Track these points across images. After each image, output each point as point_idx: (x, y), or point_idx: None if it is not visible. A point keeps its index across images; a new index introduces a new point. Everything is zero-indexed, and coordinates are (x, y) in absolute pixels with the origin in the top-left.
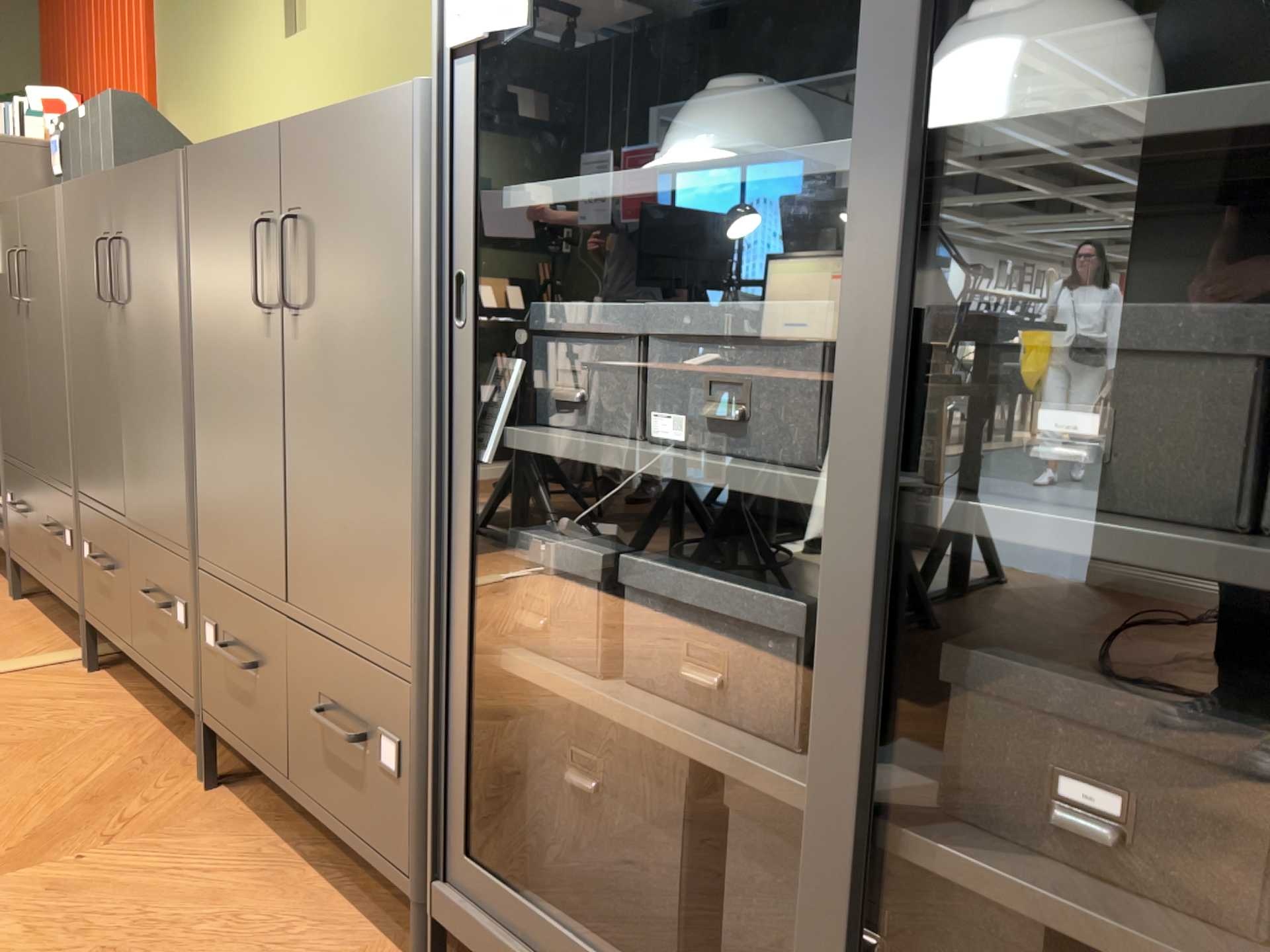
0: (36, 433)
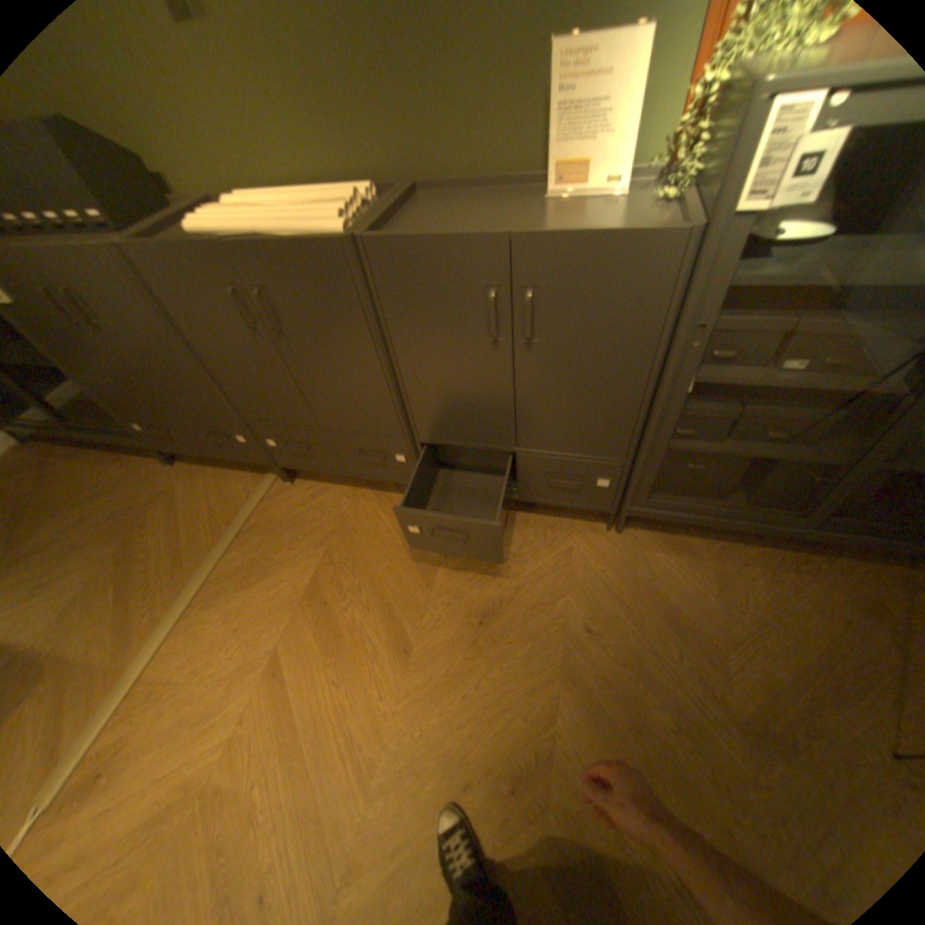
0: (161, 395)
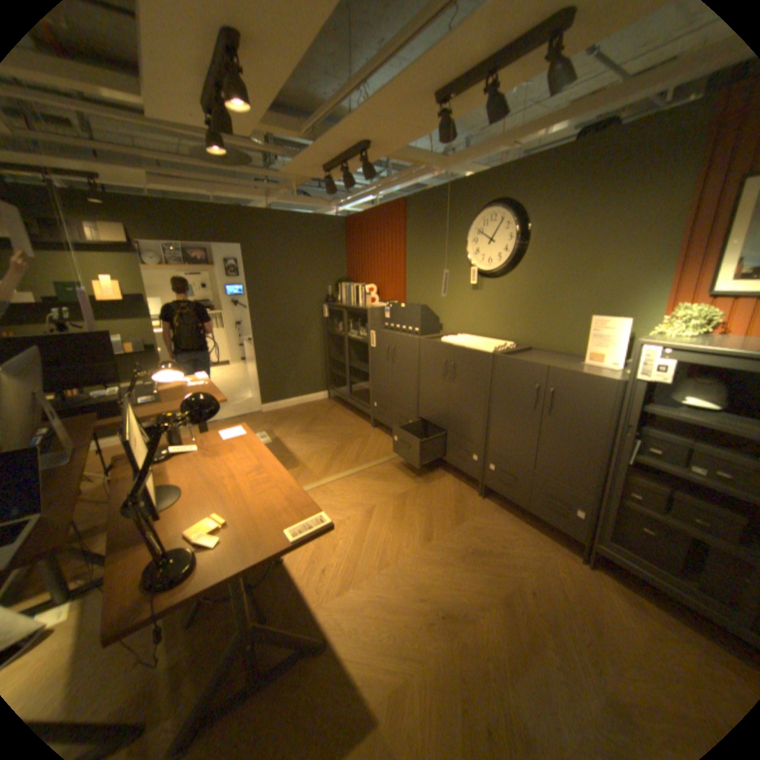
0: (394, 393)
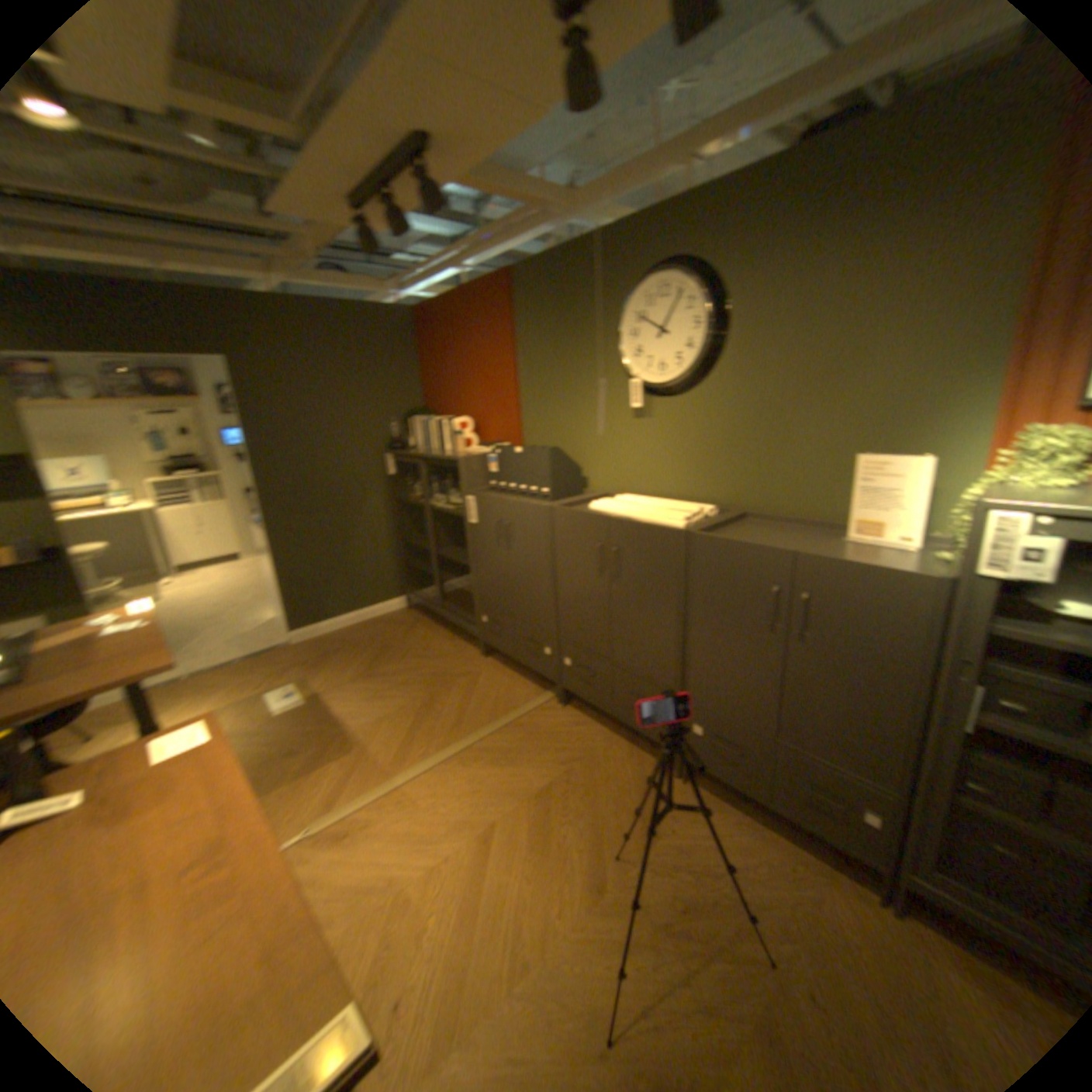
0: (514, 600)
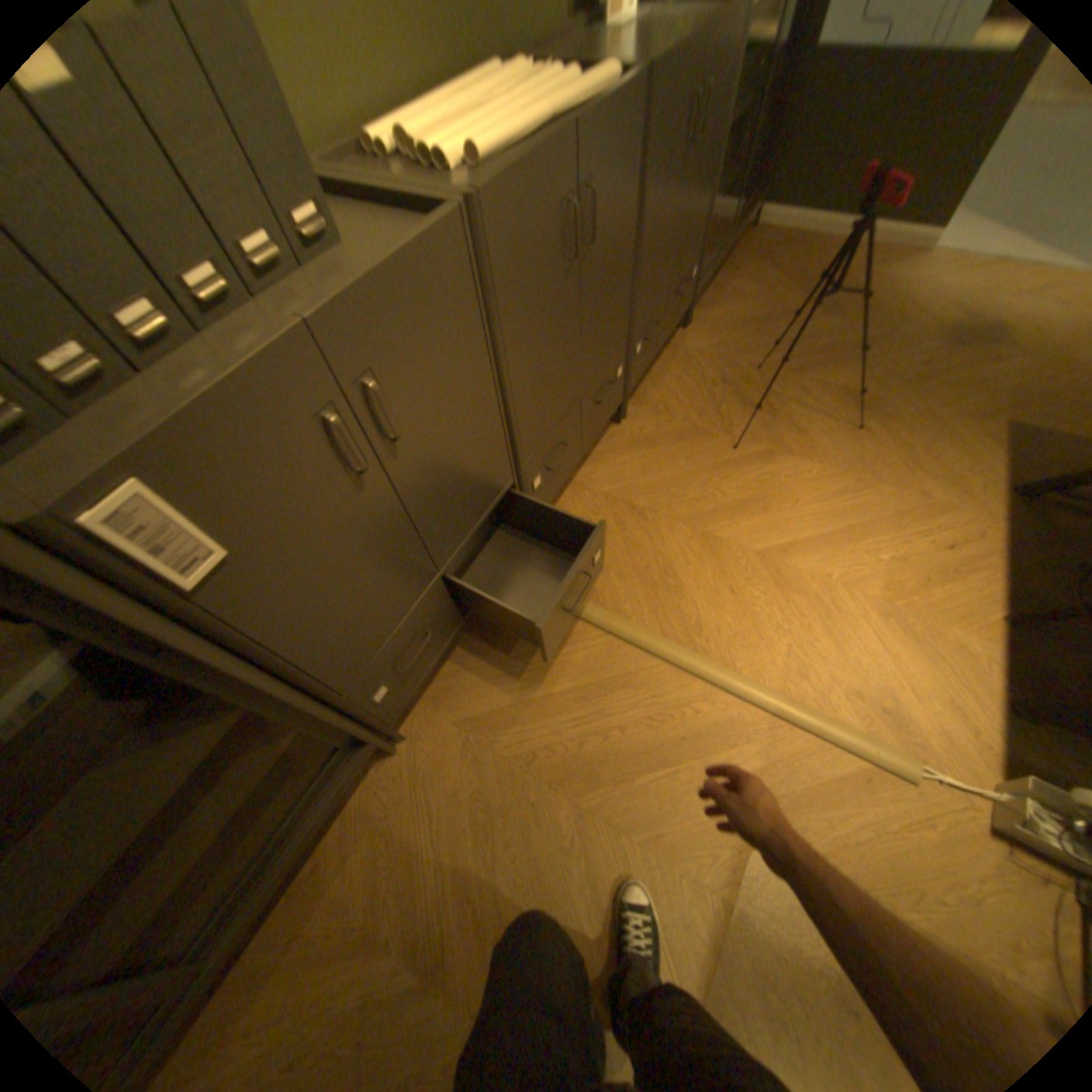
0: (438, 541)
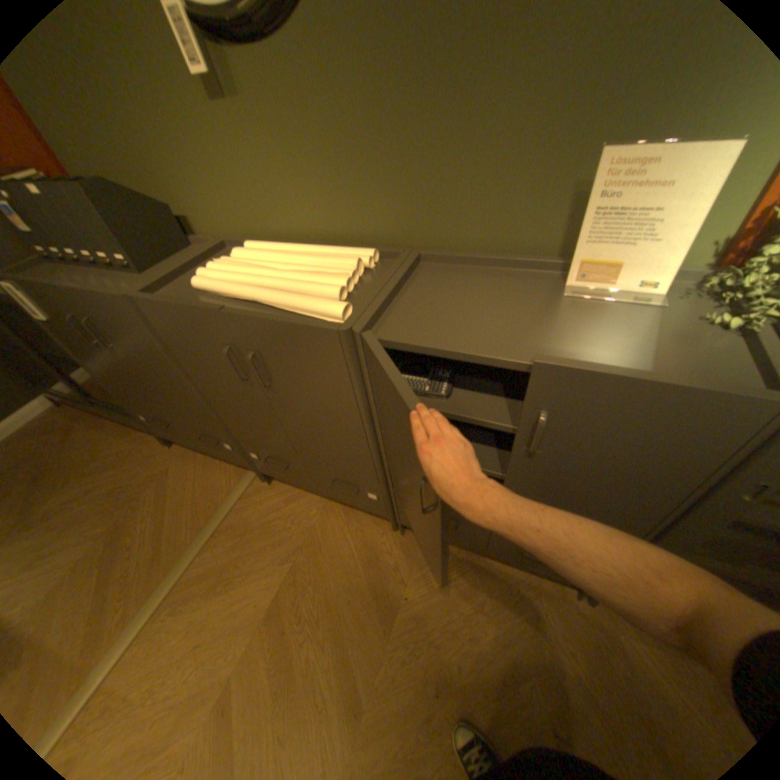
0: (162, 403)
